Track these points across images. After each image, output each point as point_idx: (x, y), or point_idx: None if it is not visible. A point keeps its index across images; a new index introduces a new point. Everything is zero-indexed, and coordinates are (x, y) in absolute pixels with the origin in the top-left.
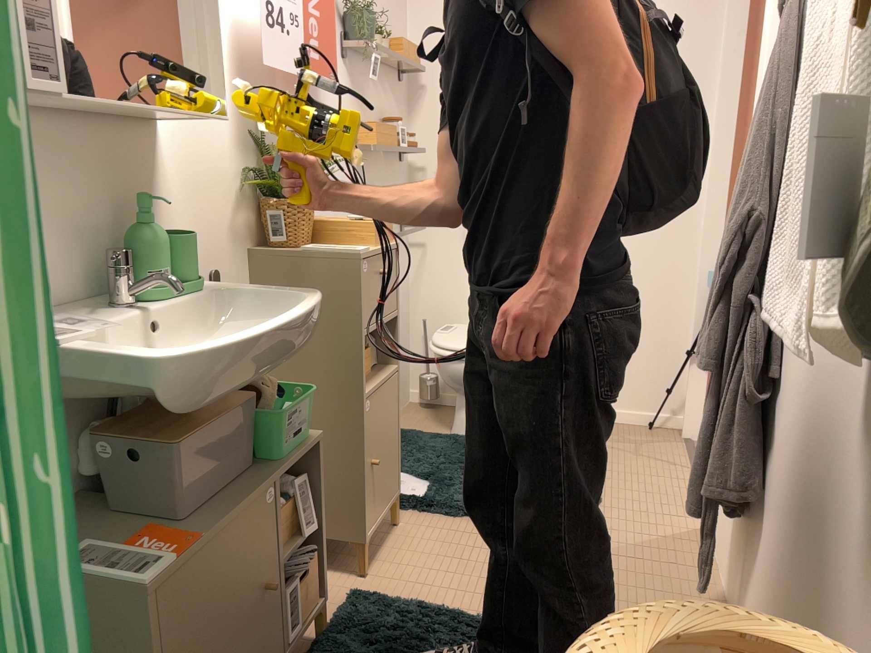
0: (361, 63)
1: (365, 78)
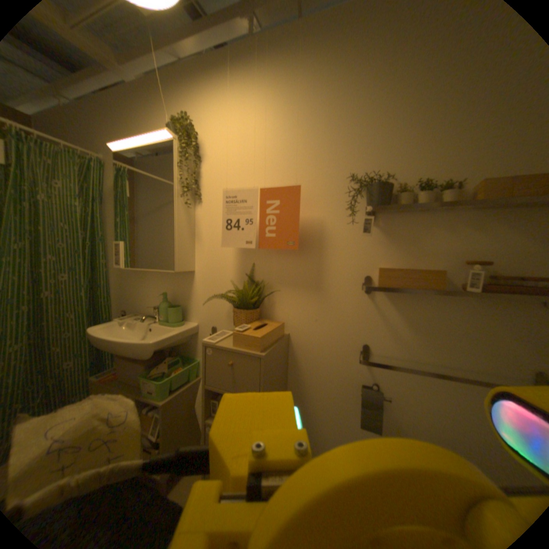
0: (415, 214)
1: (422, 225)
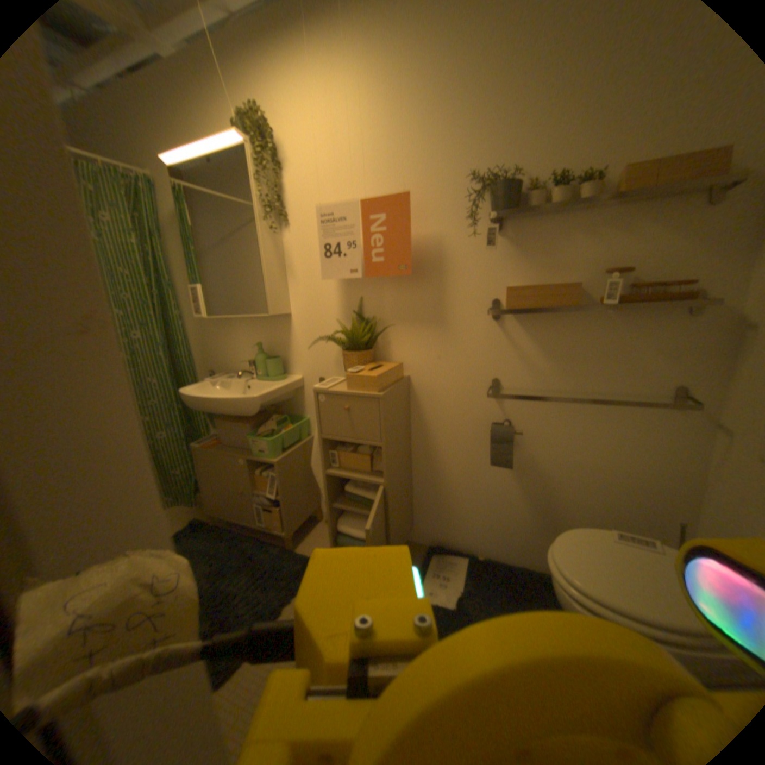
0: (550, 216)
1: (558, 230)
